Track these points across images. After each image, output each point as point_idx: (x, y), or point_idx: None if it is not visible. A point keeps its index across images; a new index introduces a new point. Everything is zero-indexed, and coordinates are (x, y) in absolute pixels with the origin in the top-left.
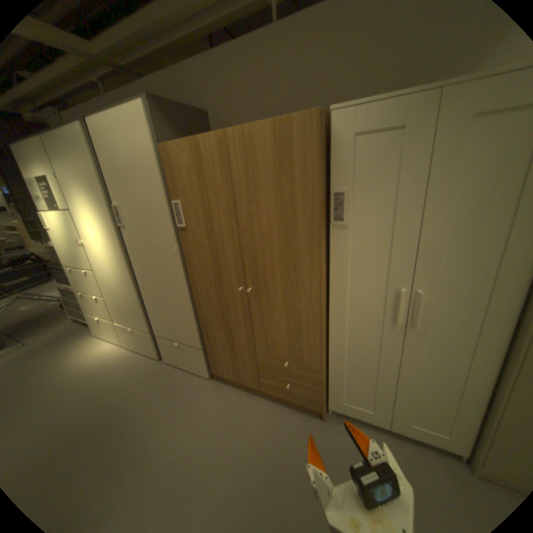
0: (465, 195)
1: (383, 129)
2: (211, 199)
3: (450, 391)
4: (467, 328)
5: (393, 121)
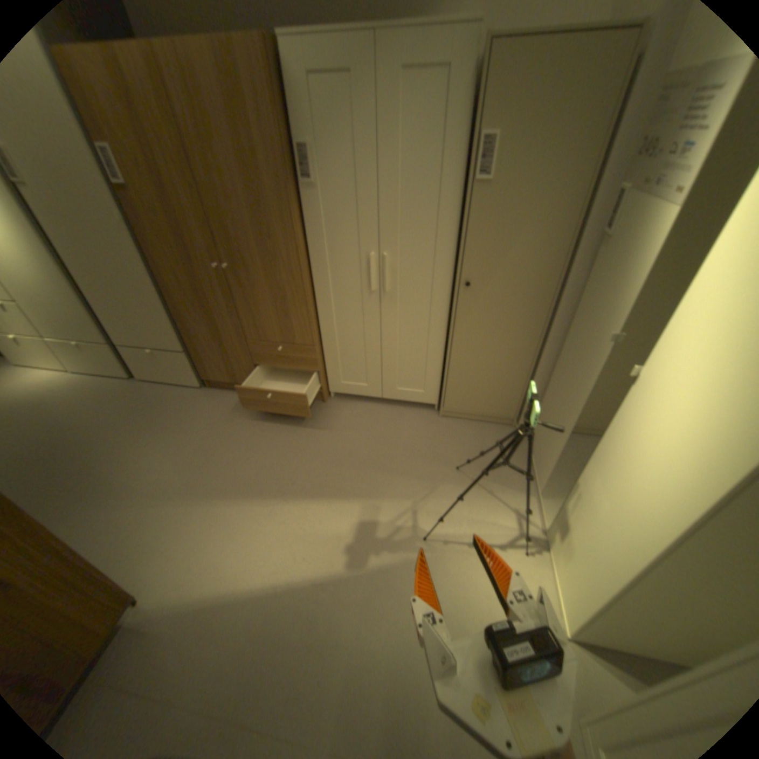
0: (407, 154)
1: (333, 73)
2: (156, 147)
3: (419, 349)
4: (423, 287)
5: (340, 65)
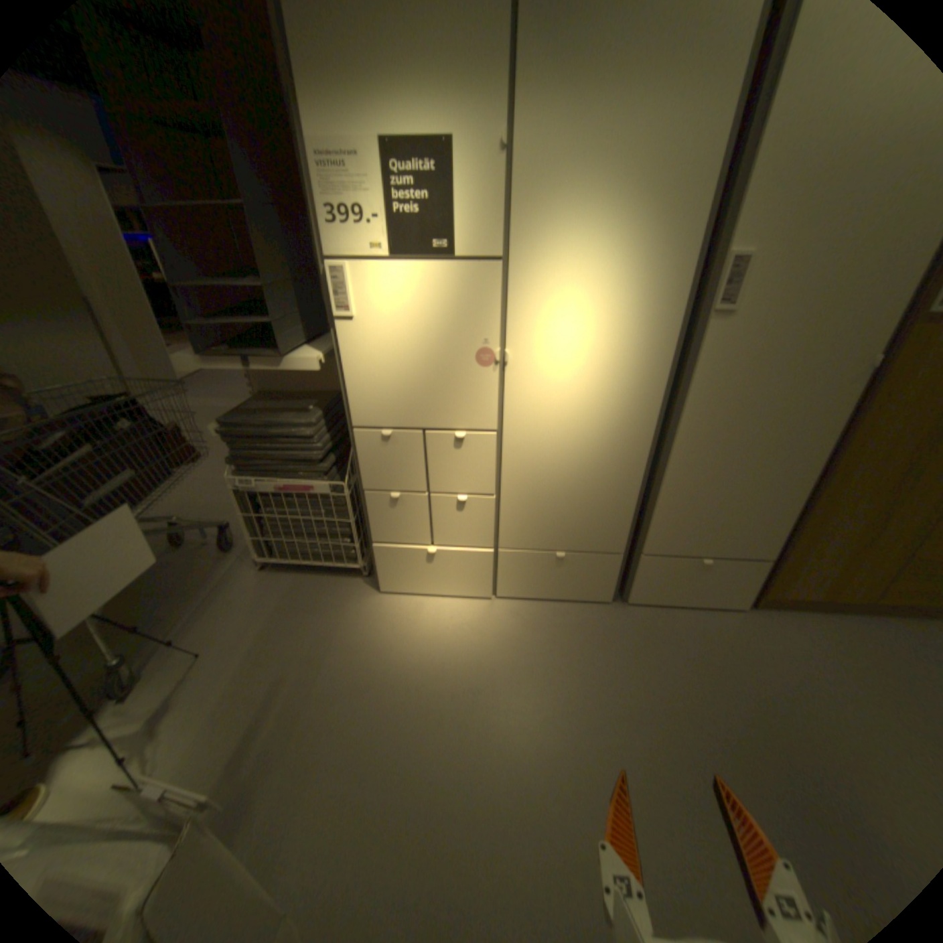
0: None
1: None
2: None
3: None
4: None
5: None
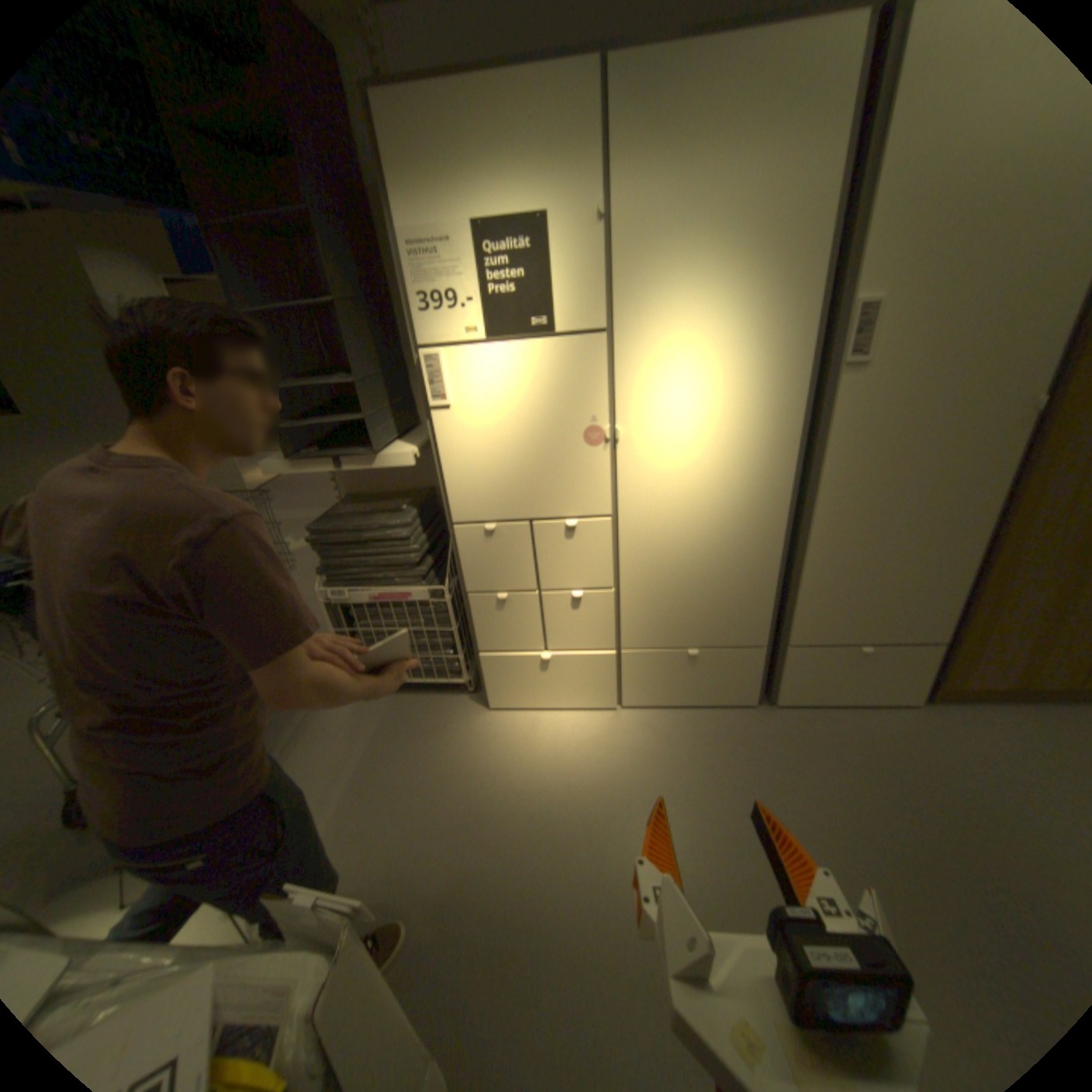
0: None
1: None
2: None
3: None
4: None
5: None
